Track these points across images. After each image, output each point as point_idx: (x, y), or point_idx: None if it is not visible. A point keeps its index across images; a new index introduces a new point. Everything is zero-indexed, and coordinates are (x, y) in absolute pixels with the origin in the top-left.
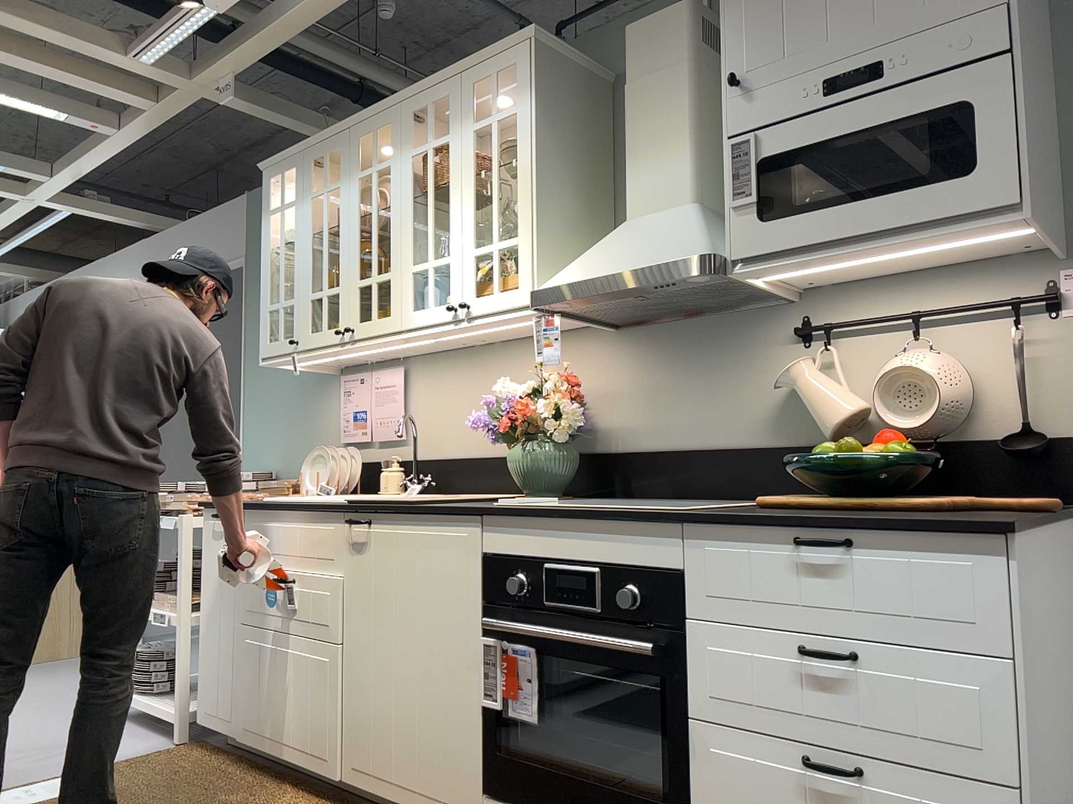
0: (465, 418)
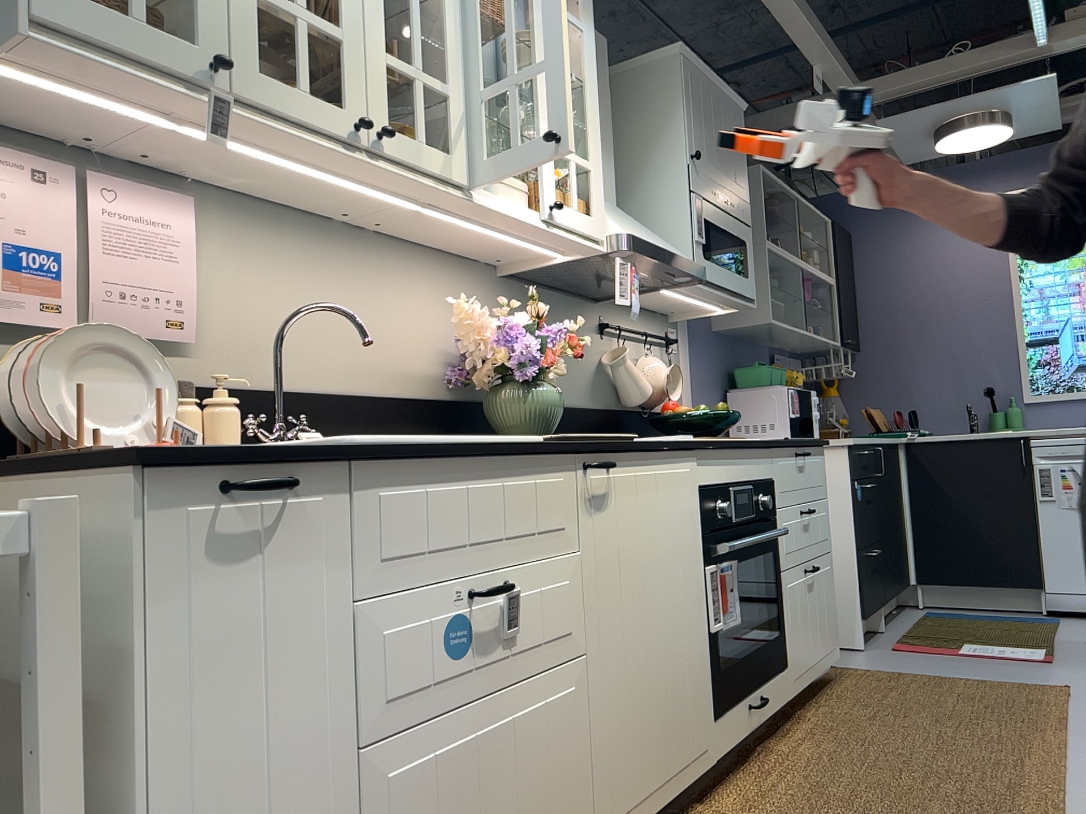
0: (323, 329)
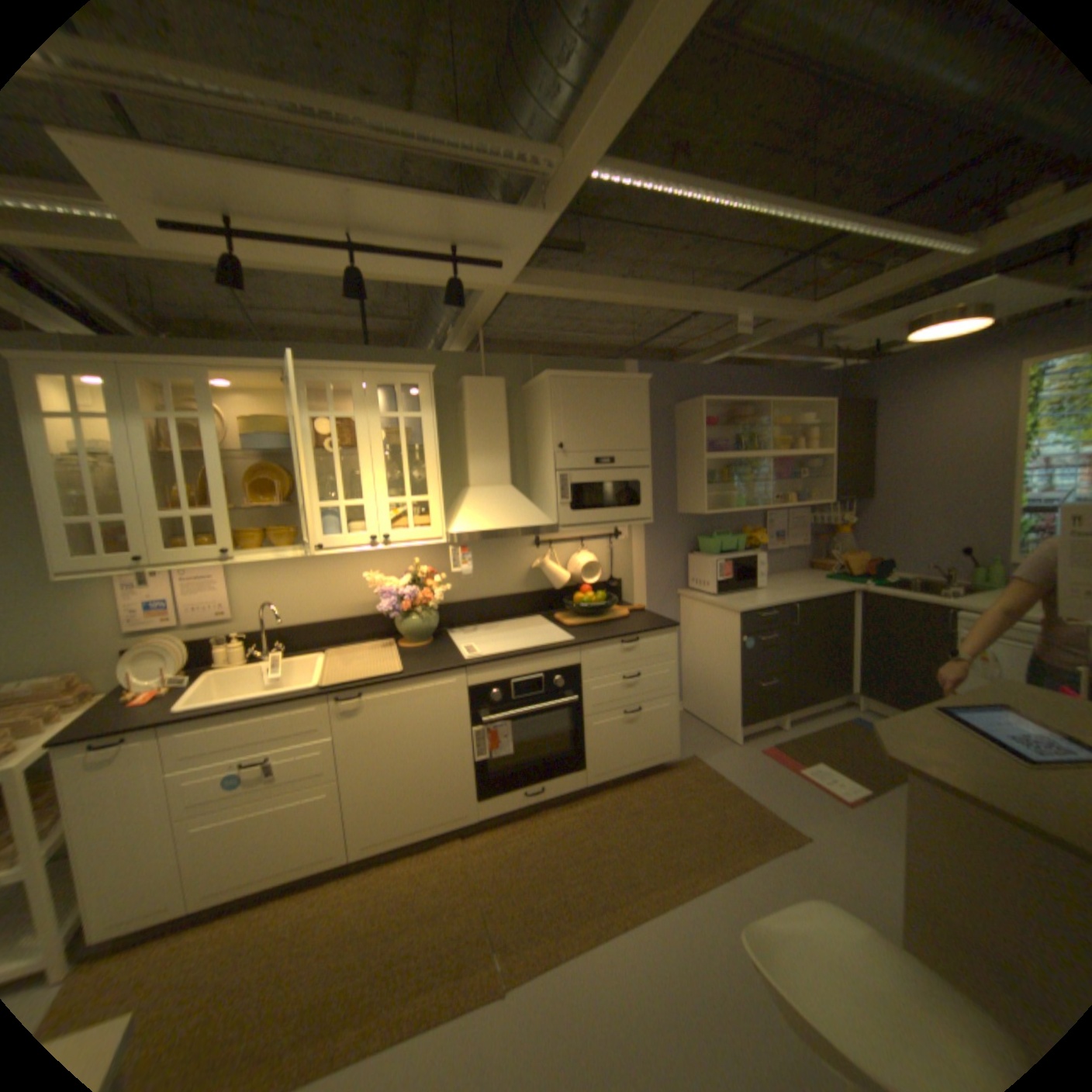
0: (306, 595)
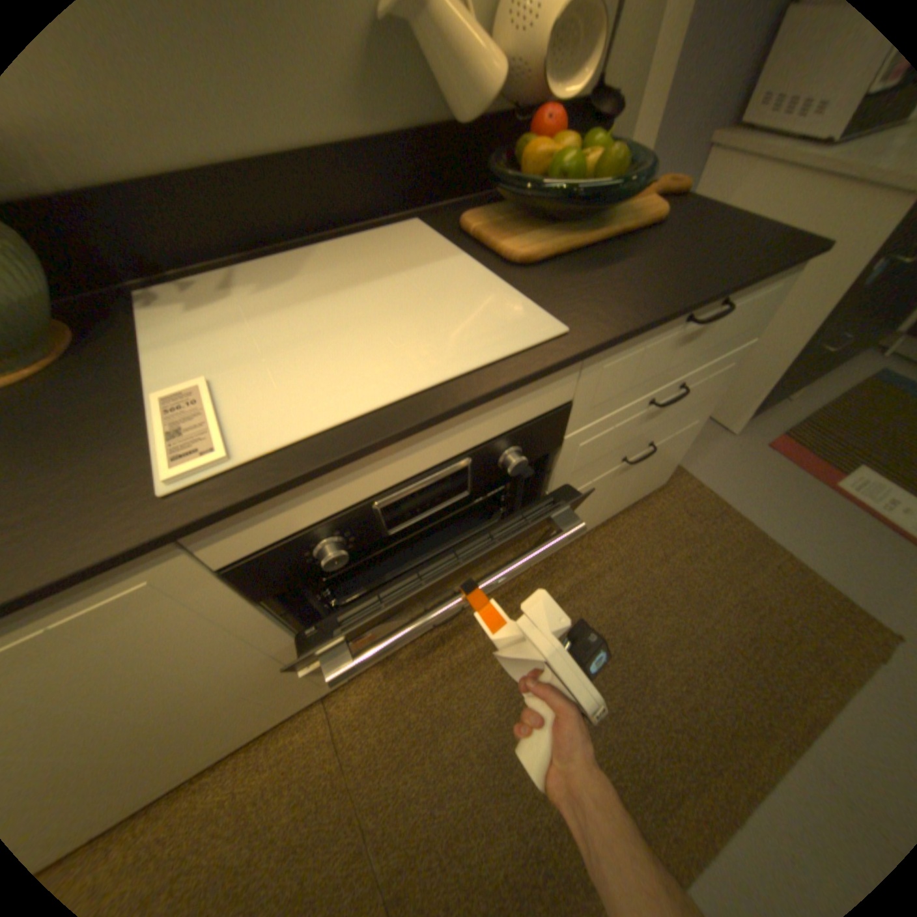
0: None
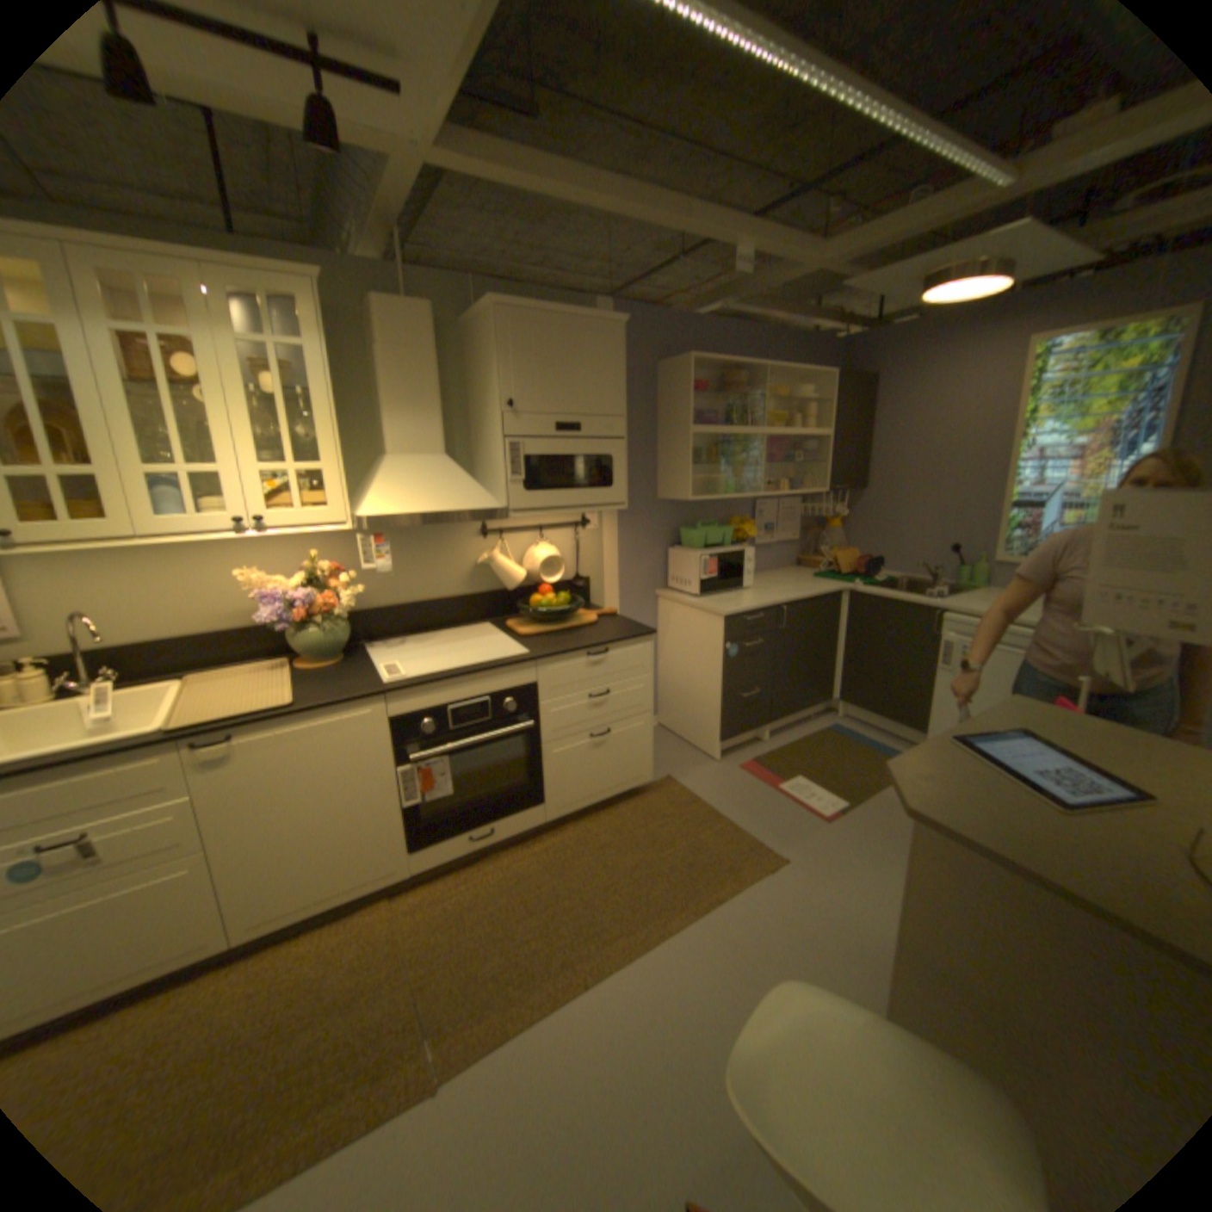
0: (147, 601)
